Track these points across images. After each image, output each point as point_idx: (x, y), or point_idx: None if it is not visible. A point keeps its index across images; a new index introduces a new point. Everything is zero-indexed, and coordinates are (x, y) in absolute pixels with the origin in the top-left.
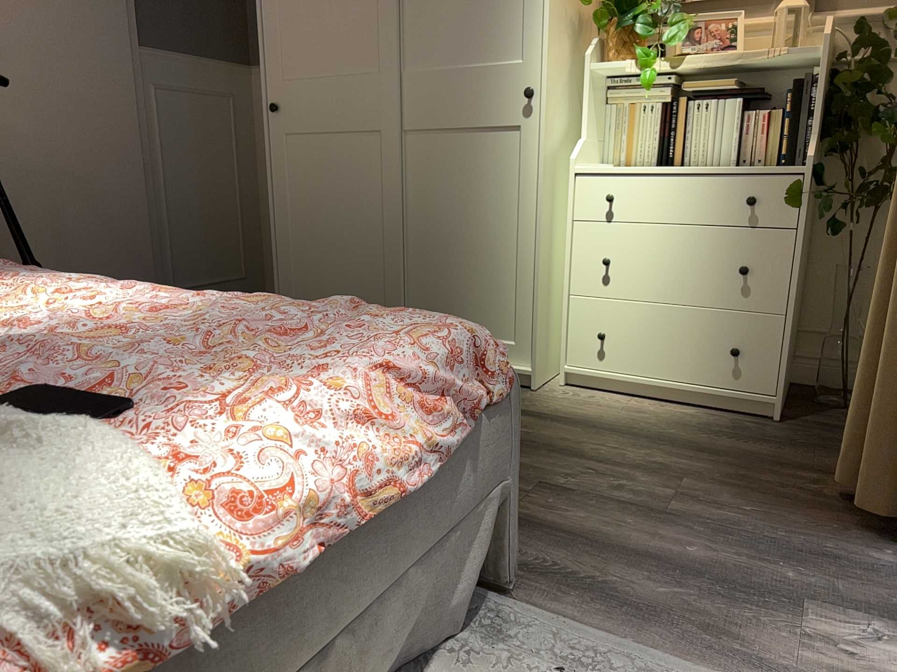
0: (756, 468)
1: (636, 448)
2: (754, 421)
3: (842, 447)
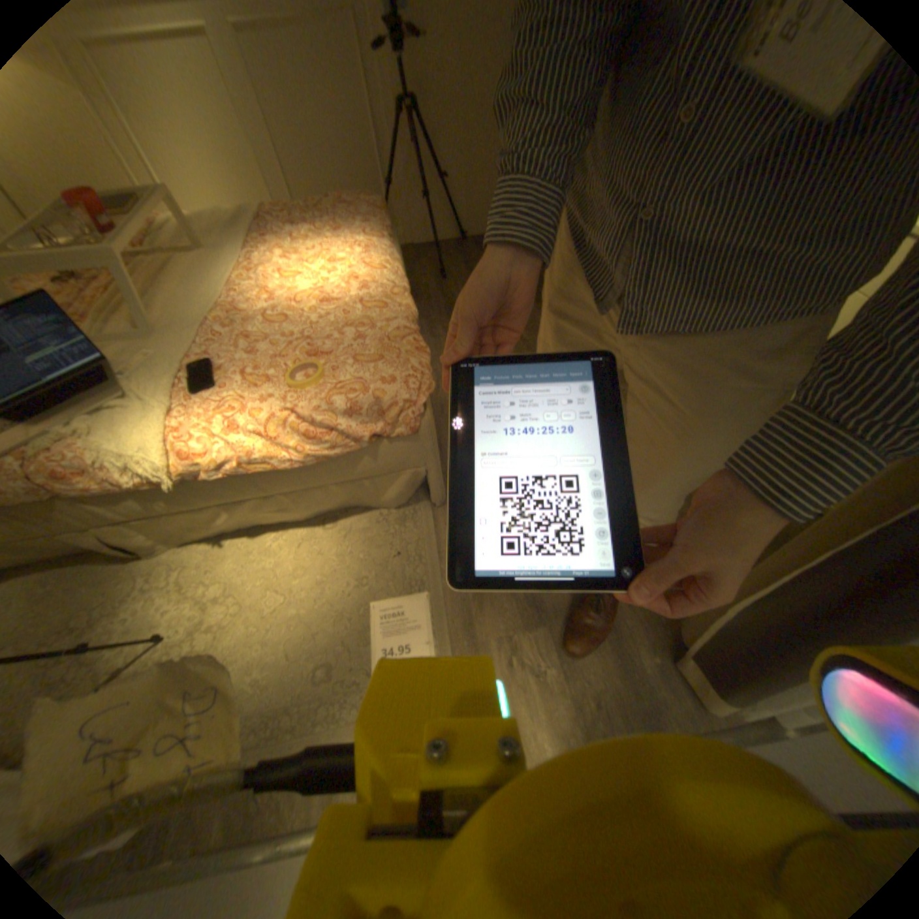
0: None
1: None
2: None
3: None
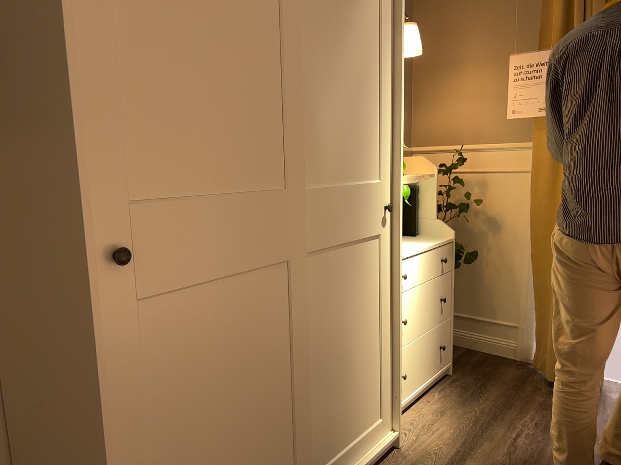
0: (522, 398)
1: (509, 427)
2: (449, 380)
3: (482, 370)
